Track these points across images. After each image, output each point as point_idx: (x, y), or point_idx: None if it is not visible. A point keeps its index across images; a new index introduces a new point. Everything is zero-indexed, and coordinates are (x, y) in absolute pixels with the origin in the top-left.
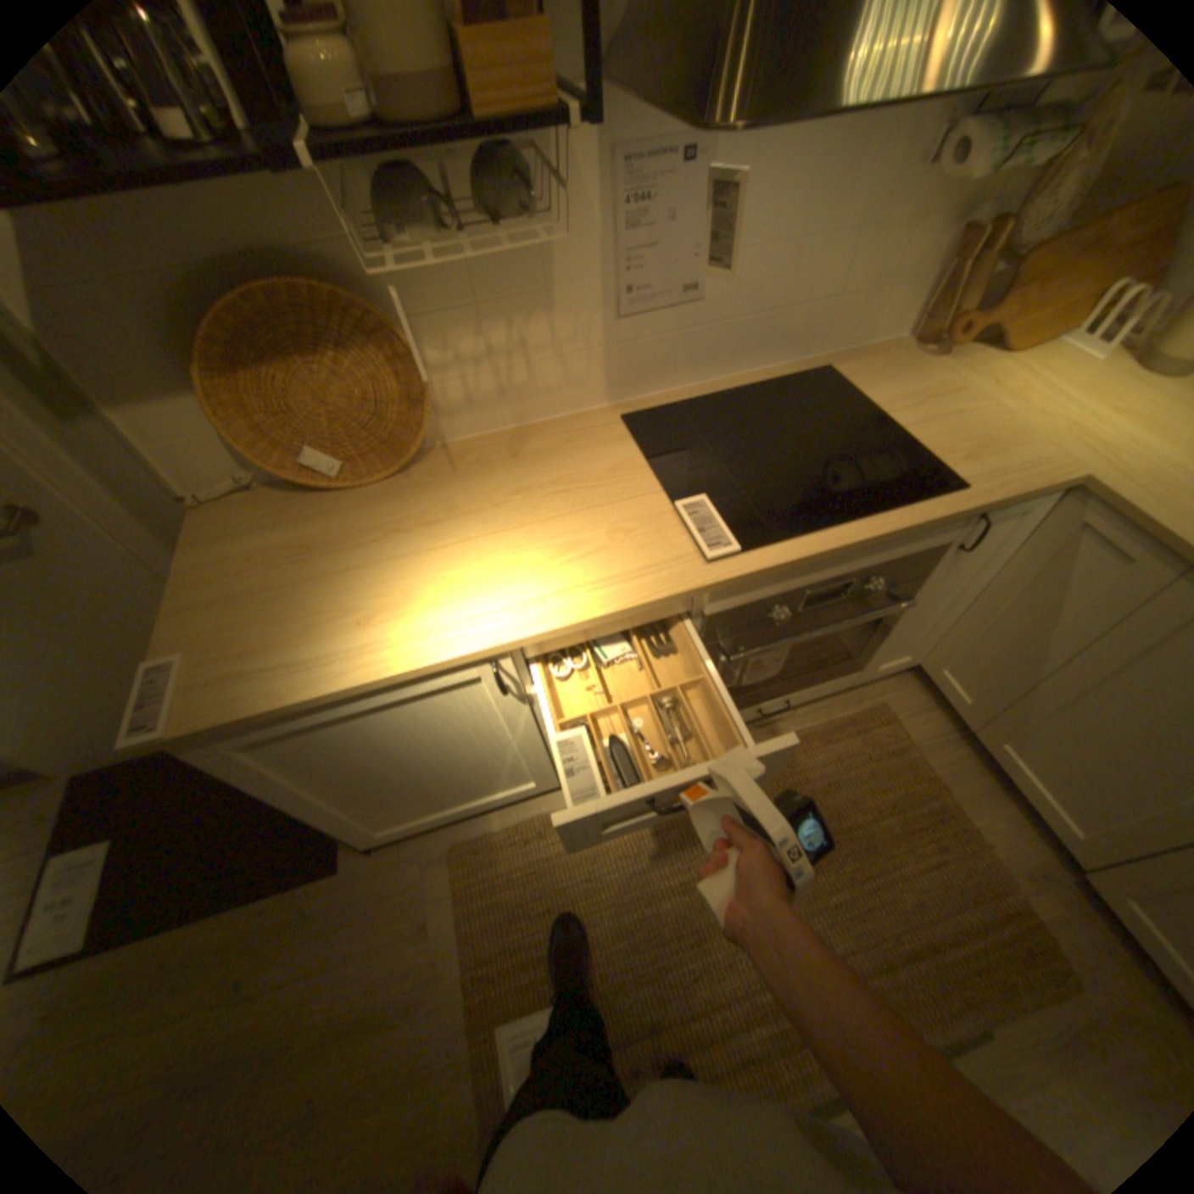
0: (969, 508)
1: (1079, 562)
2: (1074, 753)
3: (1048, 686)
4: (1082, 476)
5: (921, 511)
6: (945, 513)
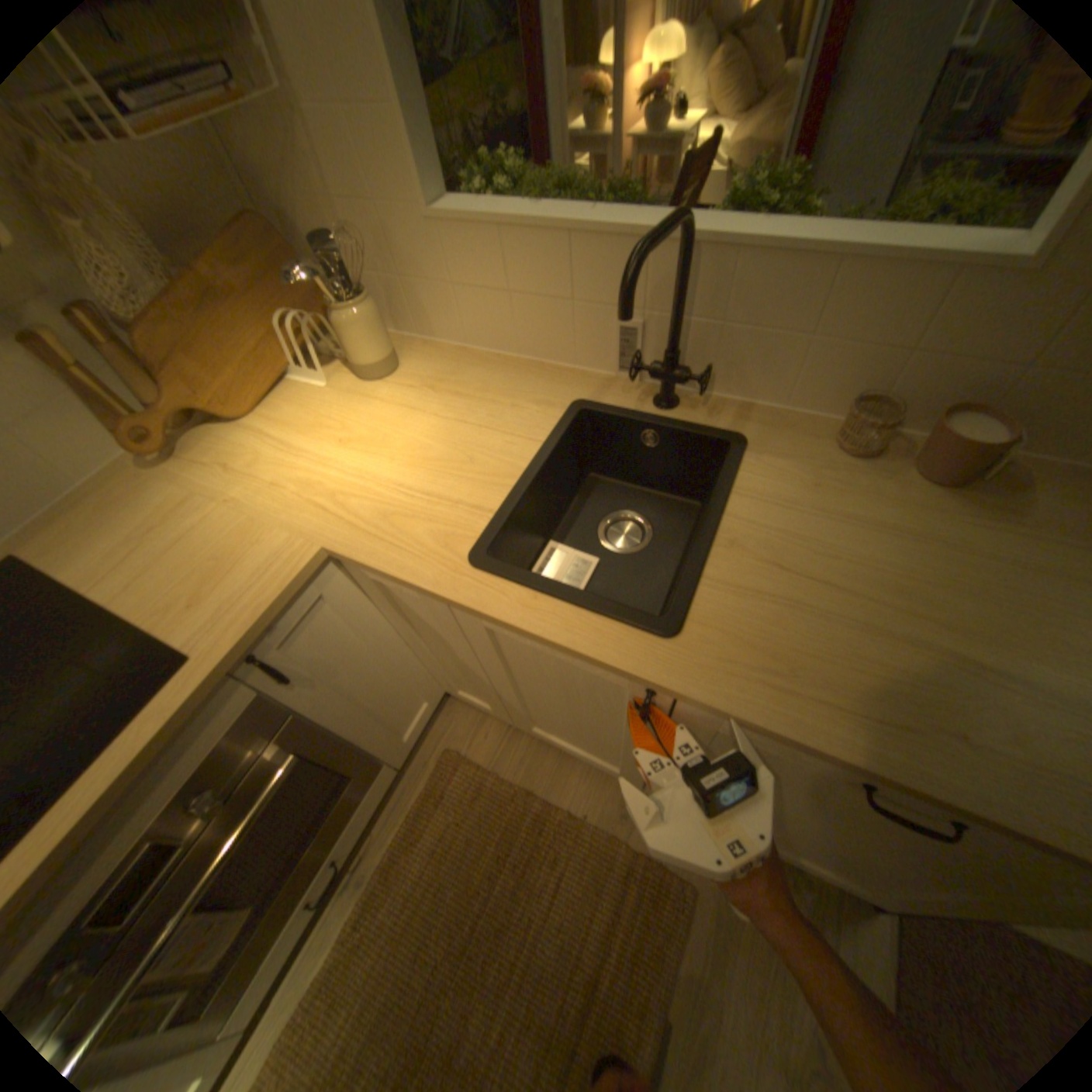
0: (191, 691)
1: (409, 603)
2: (559, 723)
3: (499, 690)
4: (317, 552)
5: (123, 745)
6: (159, 724)
